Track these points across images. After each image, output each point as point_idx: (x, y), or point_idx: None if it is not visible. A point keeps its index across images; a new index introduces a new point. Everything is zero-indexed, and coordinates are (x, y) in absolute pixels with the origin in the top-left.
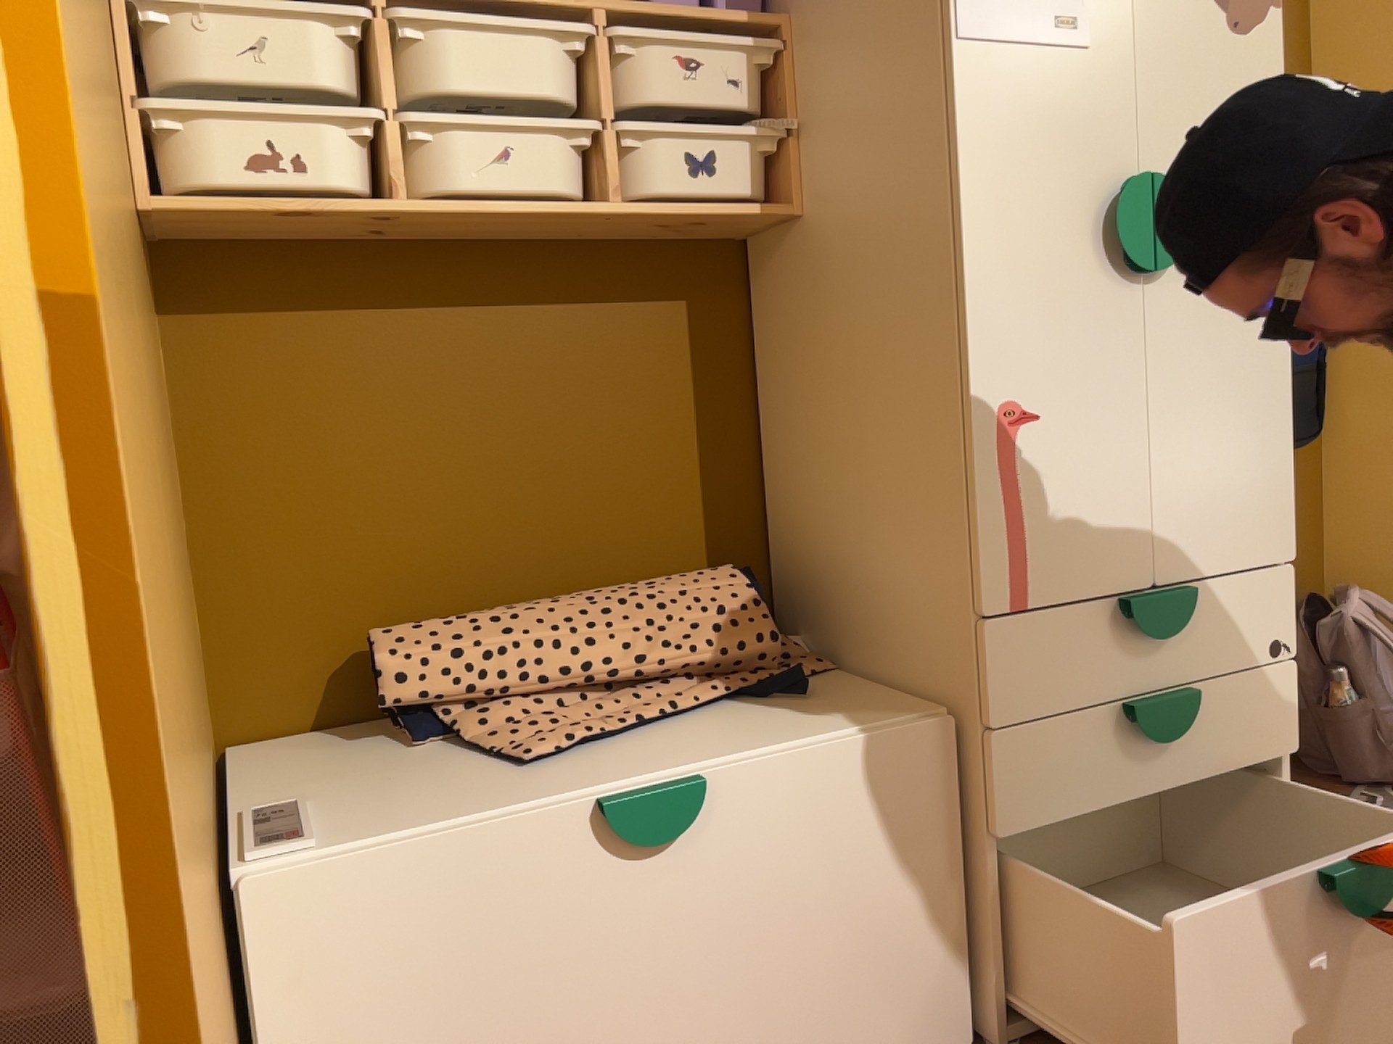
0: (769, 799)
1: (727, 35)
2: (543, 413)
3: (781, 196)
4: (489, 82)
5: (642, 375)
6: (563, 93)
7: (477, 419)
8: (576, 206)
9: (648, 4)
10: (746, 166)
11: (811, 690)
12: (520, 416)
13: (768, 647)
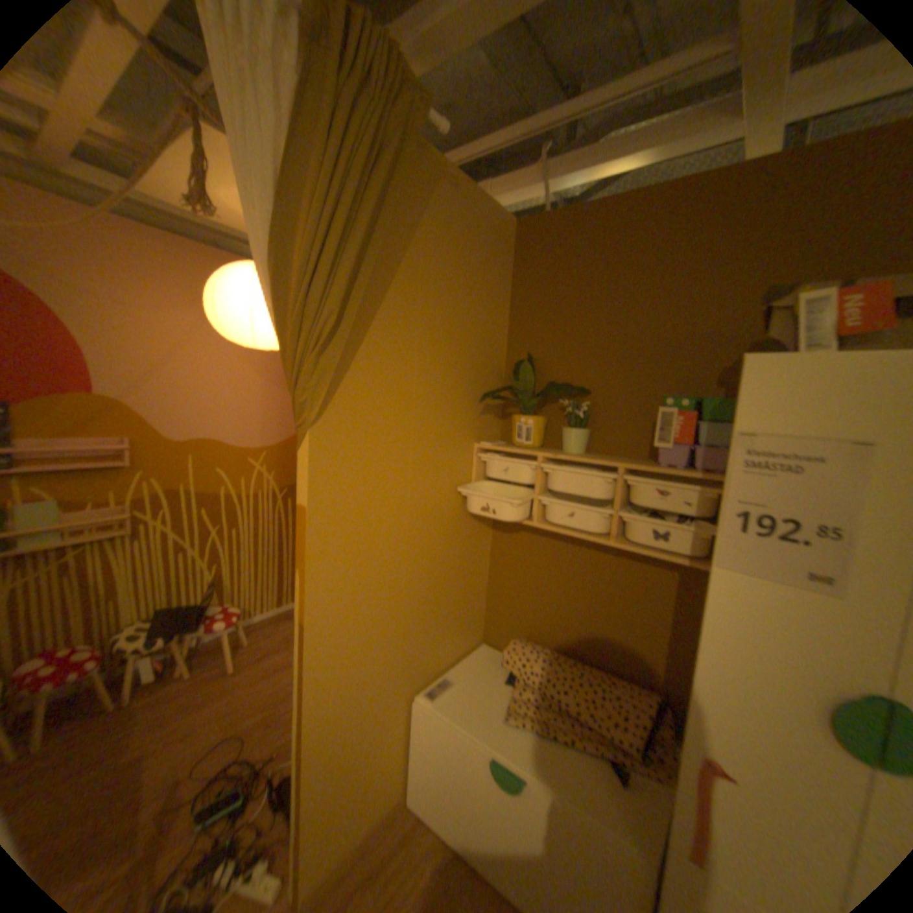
0: (552, 813)
1: (681, 486)
2: (599, 594)
3: (713, 558)
4: (571, 488)
5: (646, 597)
6: (601, 494)
7: (573, 585)
8: (594, 539)
9: (646, 466)
10: (685, 542)
11: (639, 786)
12: (590, 590)
13: (651, 749)
